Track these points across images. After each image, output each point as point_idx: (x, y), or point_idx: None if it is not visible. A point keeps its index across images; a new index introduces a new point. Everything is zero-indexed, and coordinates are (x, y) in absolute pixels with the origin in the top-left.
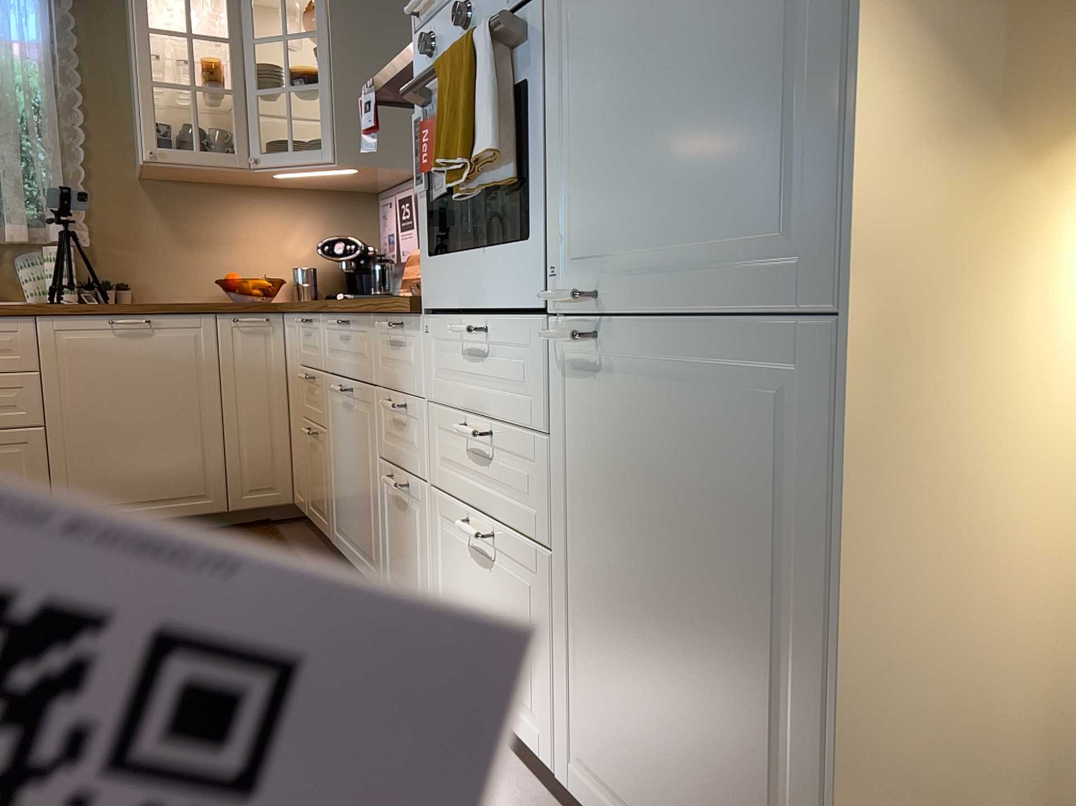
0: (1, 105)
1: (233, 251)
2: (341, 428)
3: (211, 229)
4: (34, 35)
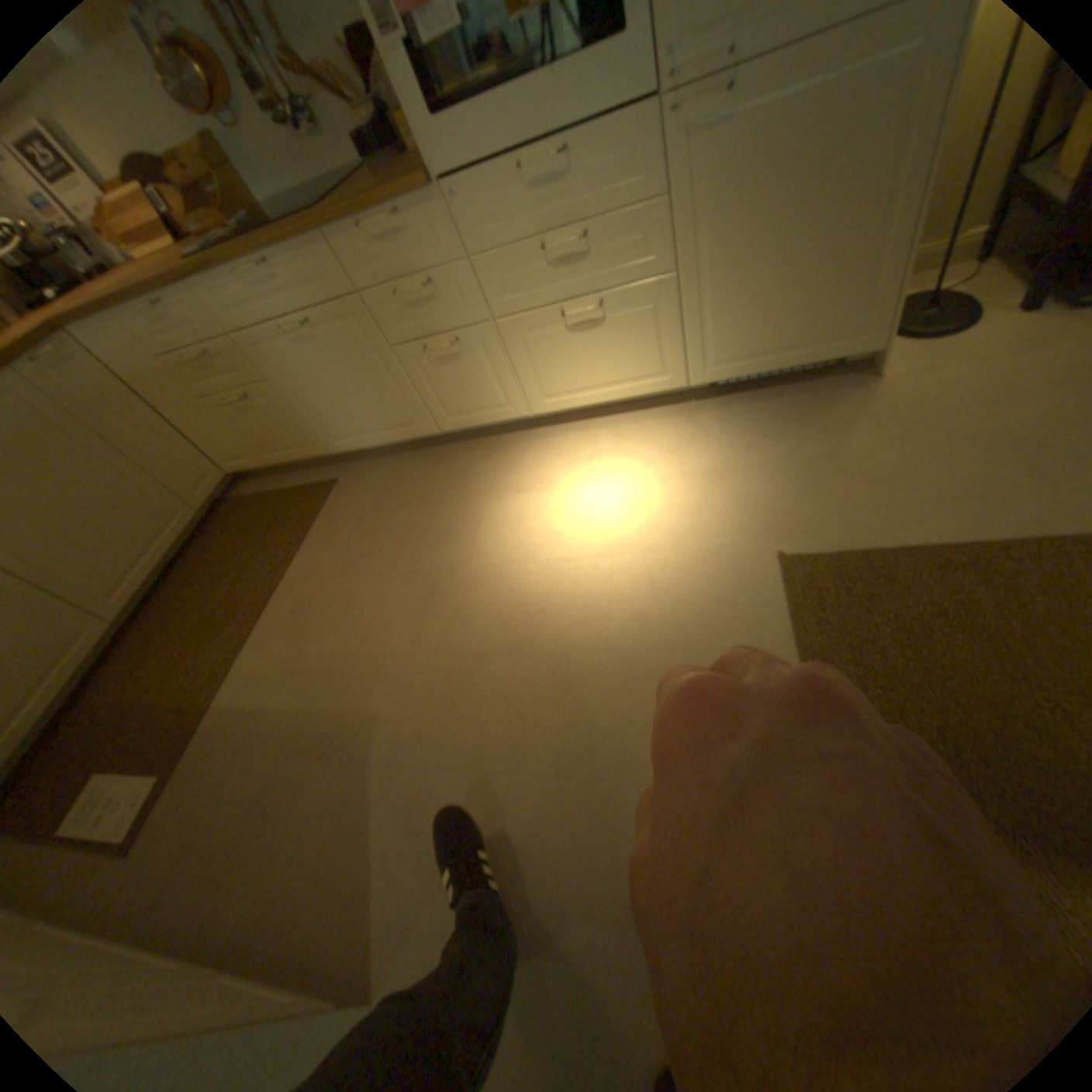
0: None
1: None
2: (297, 365)
3: None
4: None
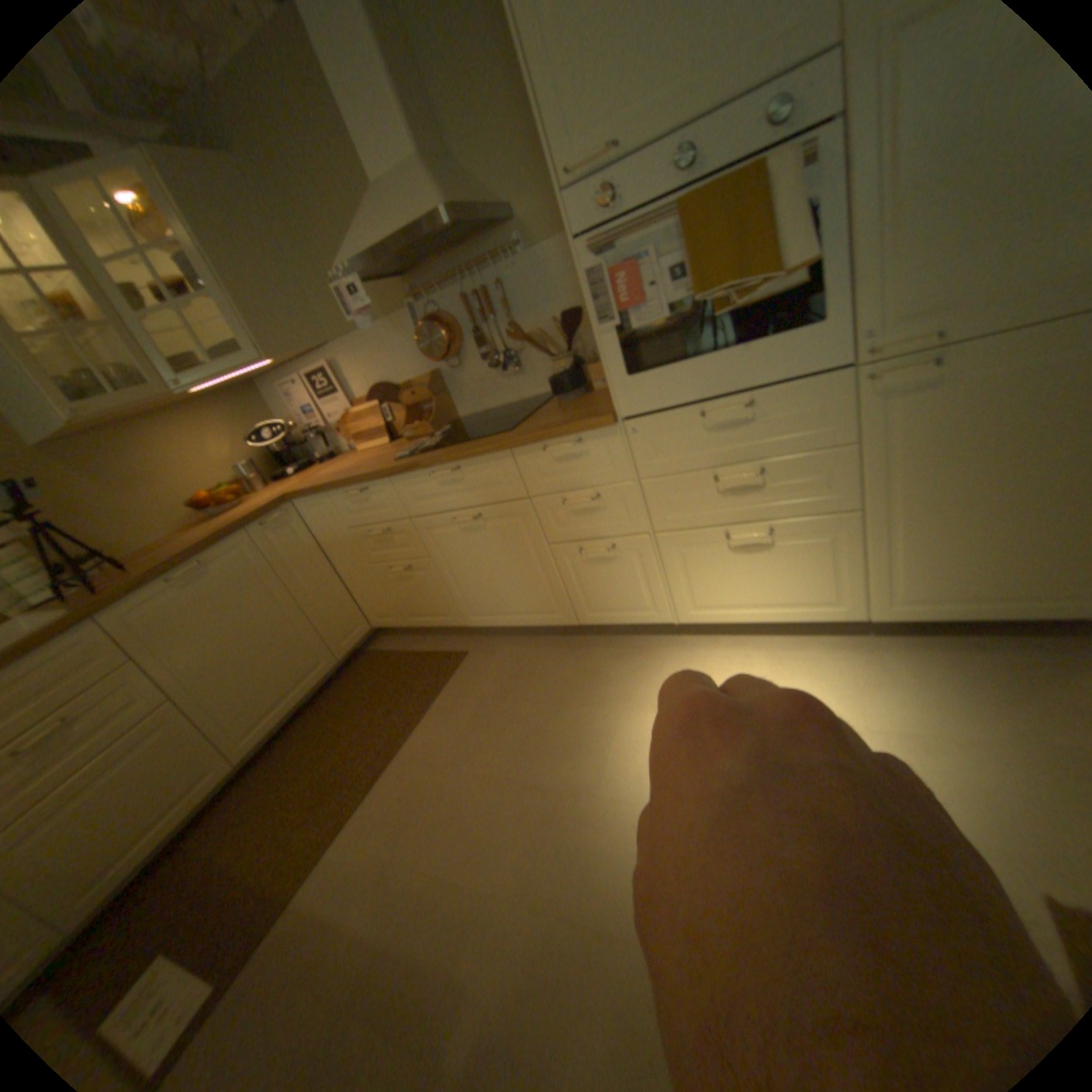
0: None
1: (168, 475)
2: (460, 547)
3: (136, 464)
4: None
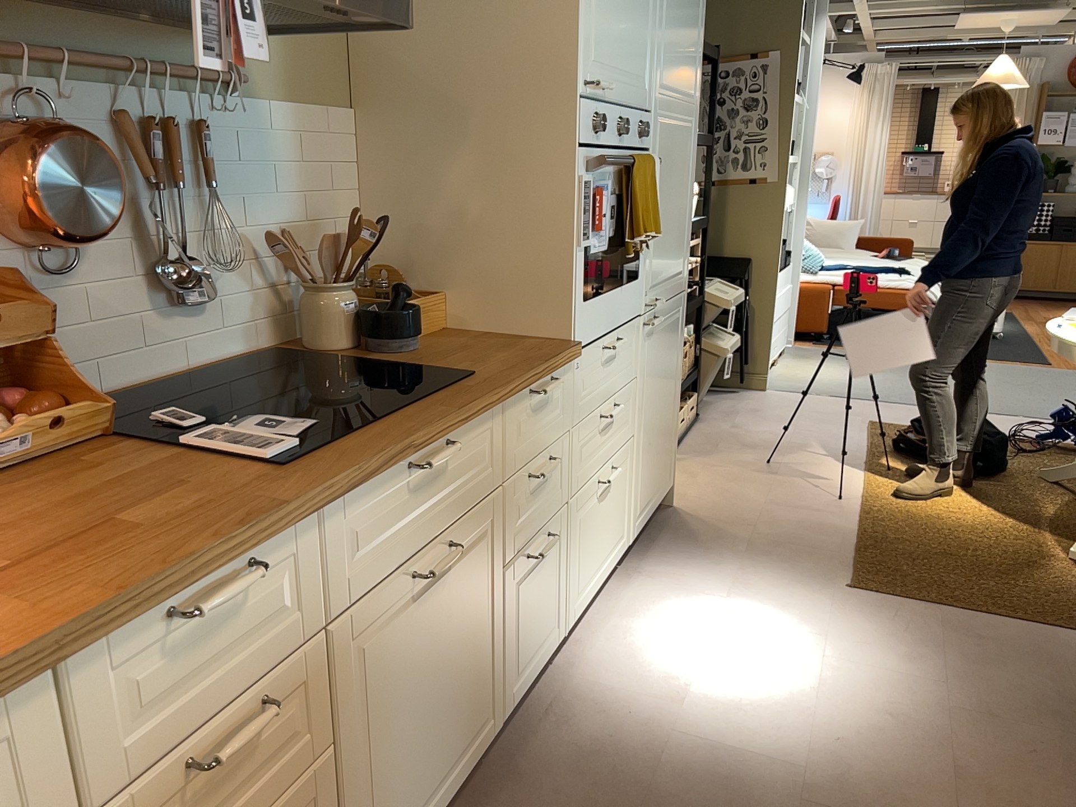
0: None
1: None
2: (399, 661)
3: None
4: None
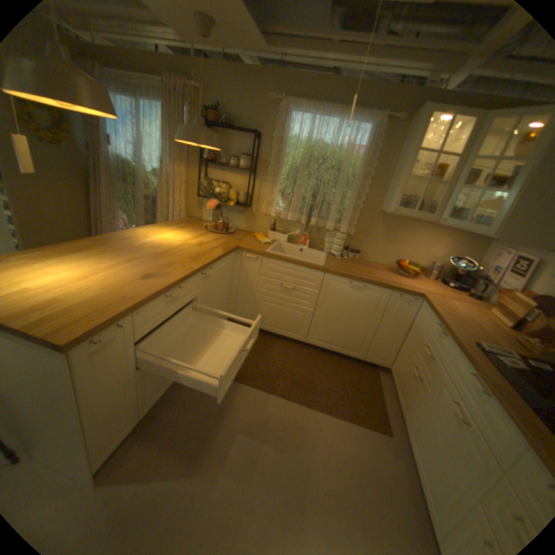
0: (341, 174)
1: (407, 247)
2: (444, 415)
3: (402, 235)
4: (364, 142)
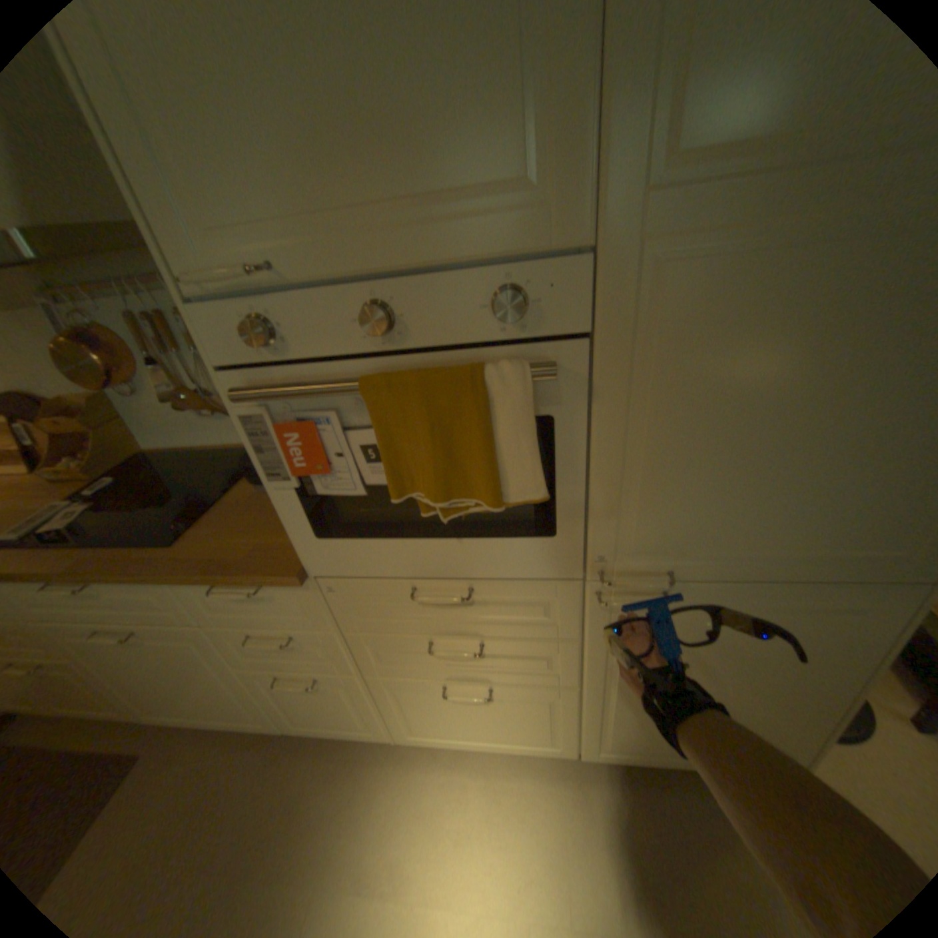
0: None
1: None
2: (112, 659)
3: None
4: None
